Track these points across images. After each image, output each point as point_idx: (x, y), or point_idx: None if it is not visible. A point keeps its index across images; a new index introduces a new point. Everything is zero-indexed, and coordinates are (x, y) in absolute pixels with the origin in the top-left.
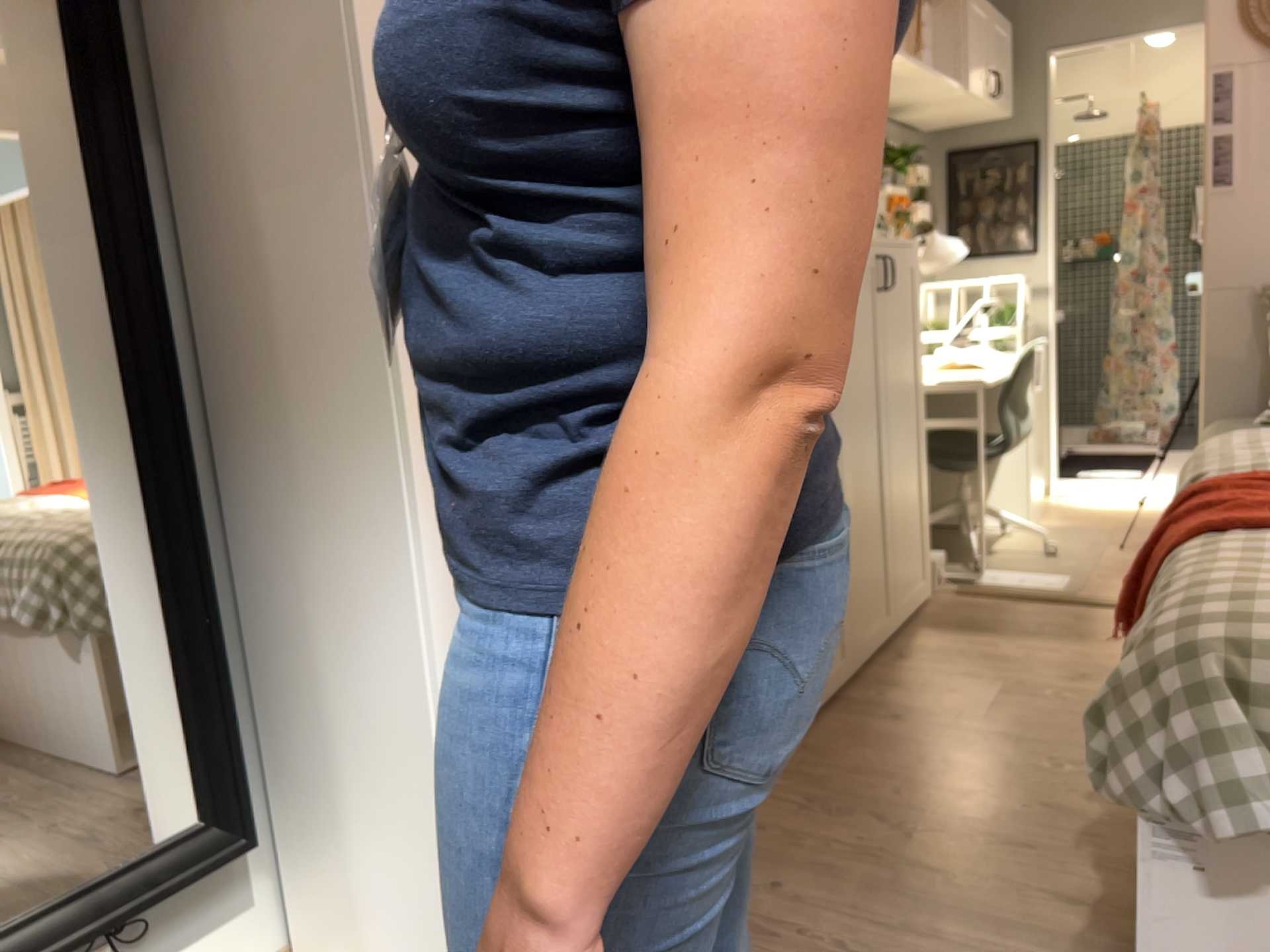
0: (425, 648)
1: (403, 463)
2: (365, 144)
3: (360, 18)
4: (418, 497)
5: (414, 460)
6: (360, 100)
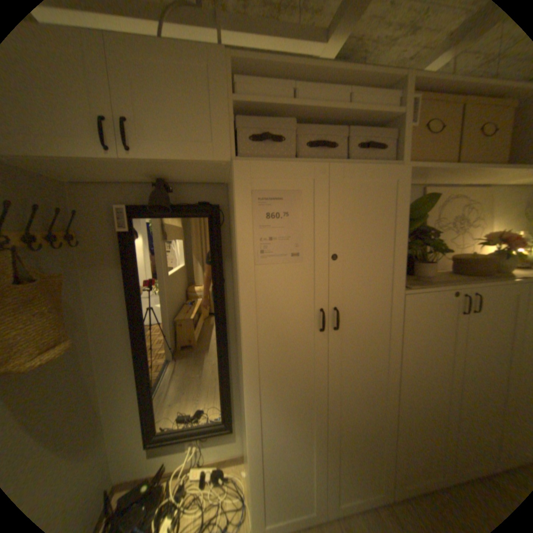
0: (248, 430)
1: (245, 379)
2: (241, 291)
3: (244, 254)
4: (250, 389)
5: (250, 378)
6: (240, 279)
